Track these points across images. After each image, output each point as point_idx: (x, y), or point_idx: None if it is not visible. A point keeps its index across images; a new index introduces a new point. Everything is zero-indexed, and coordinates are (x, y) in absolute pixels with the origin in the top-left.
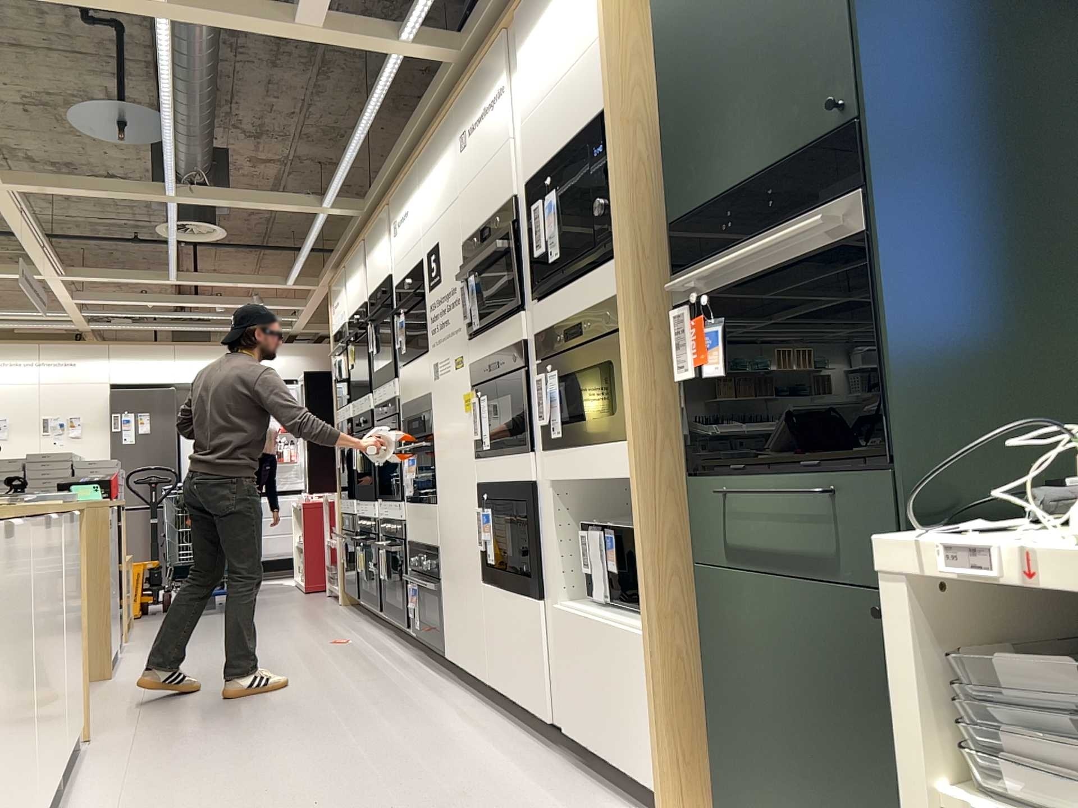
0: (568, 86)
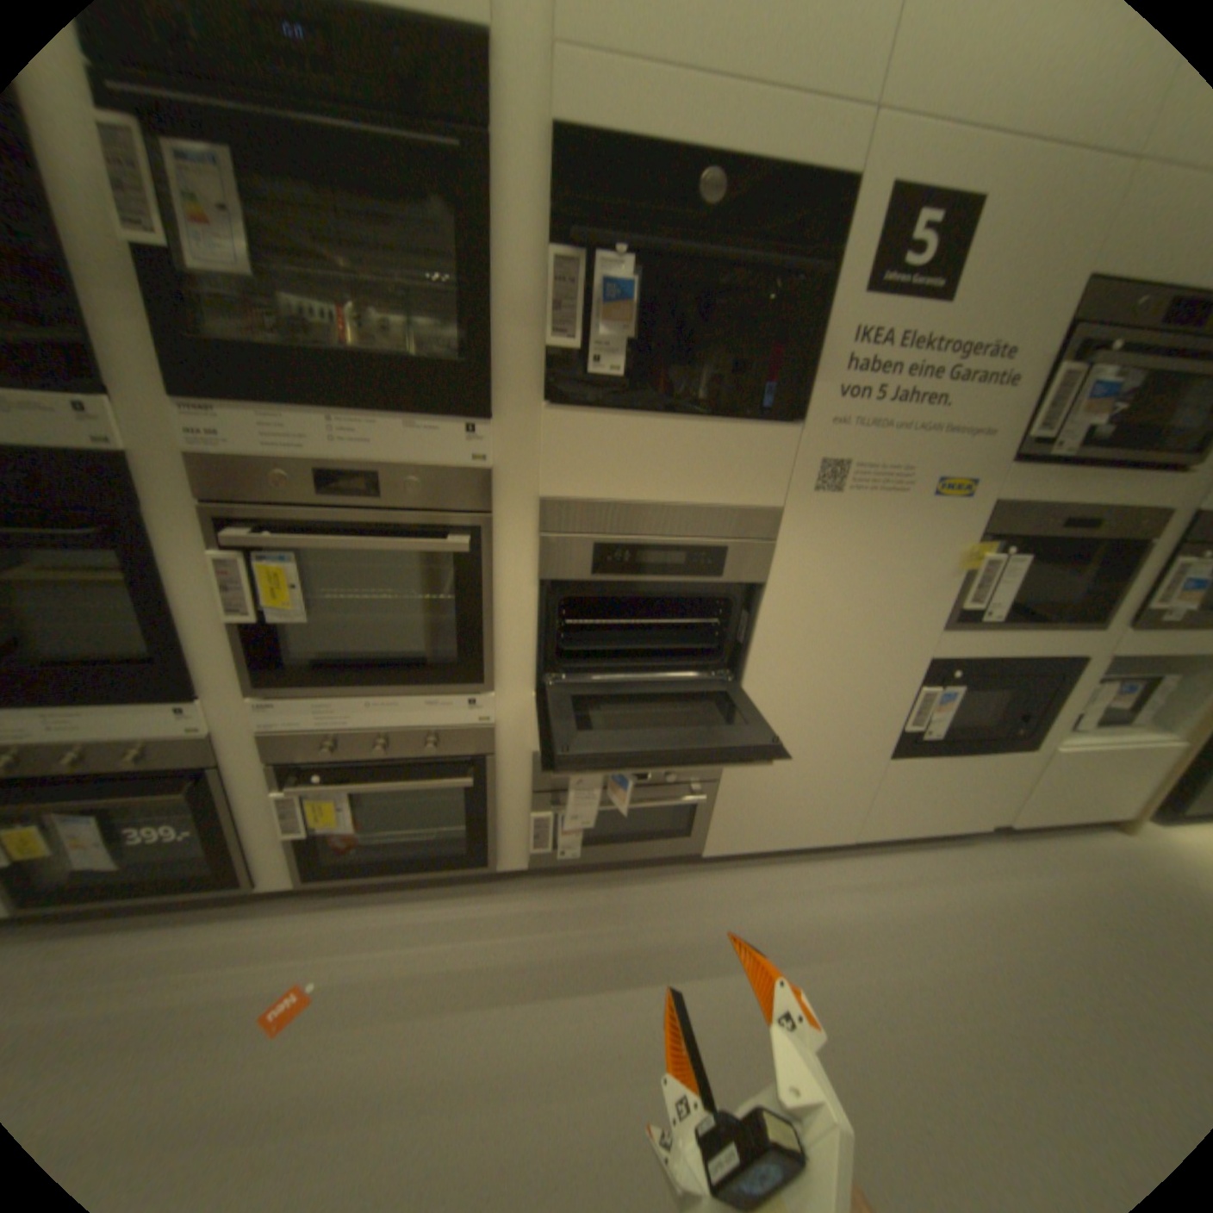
0: None
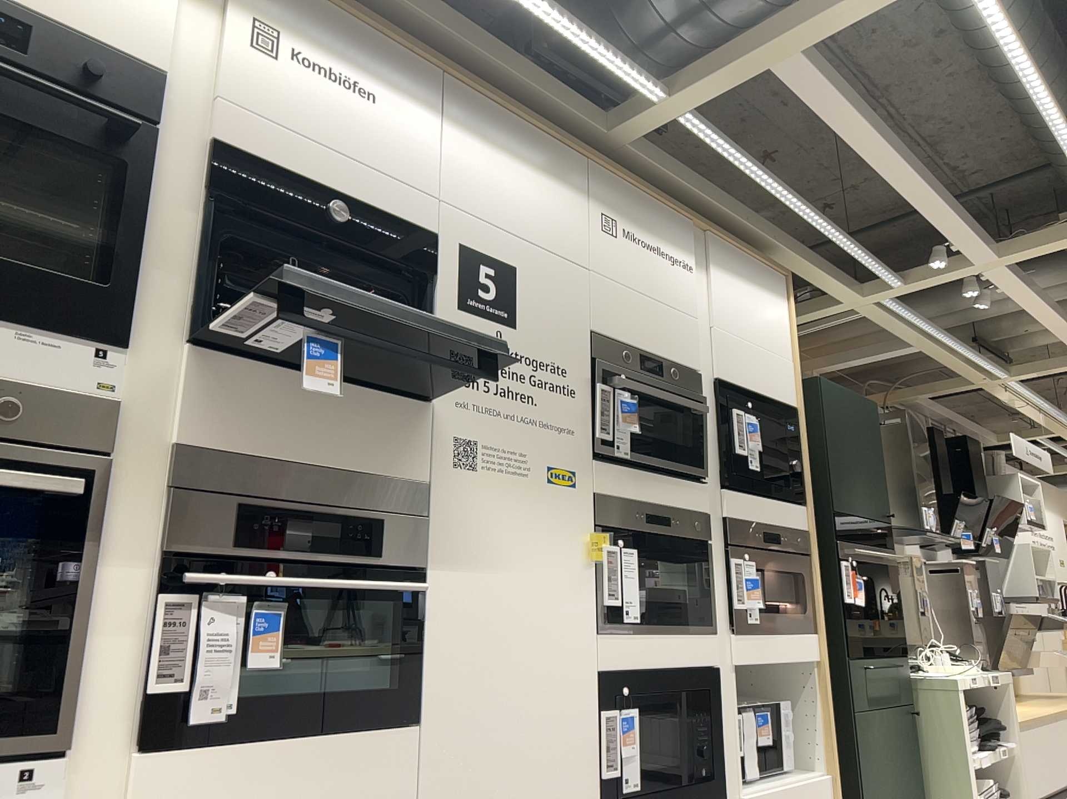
0: (764, 356)
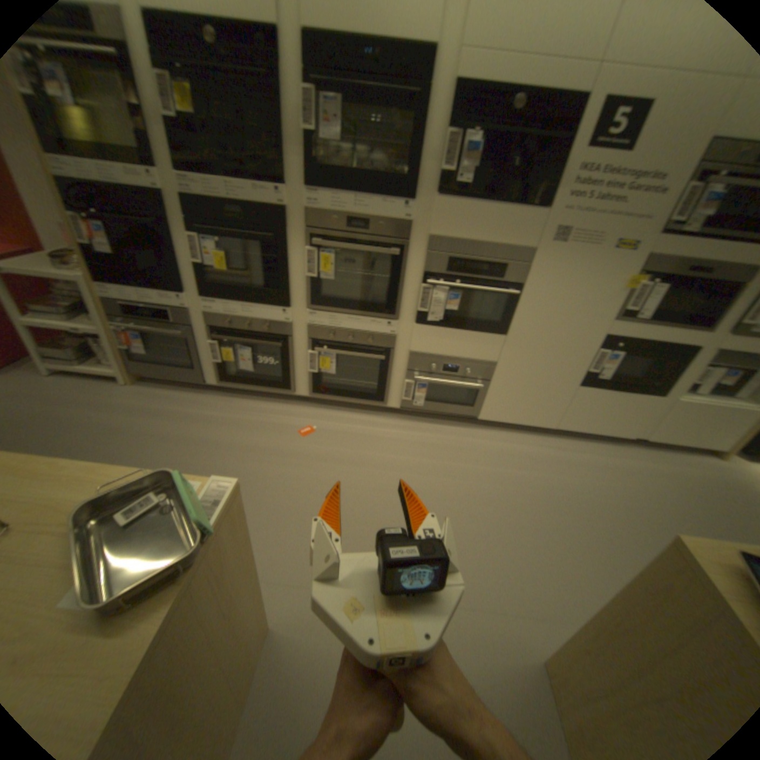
0: None
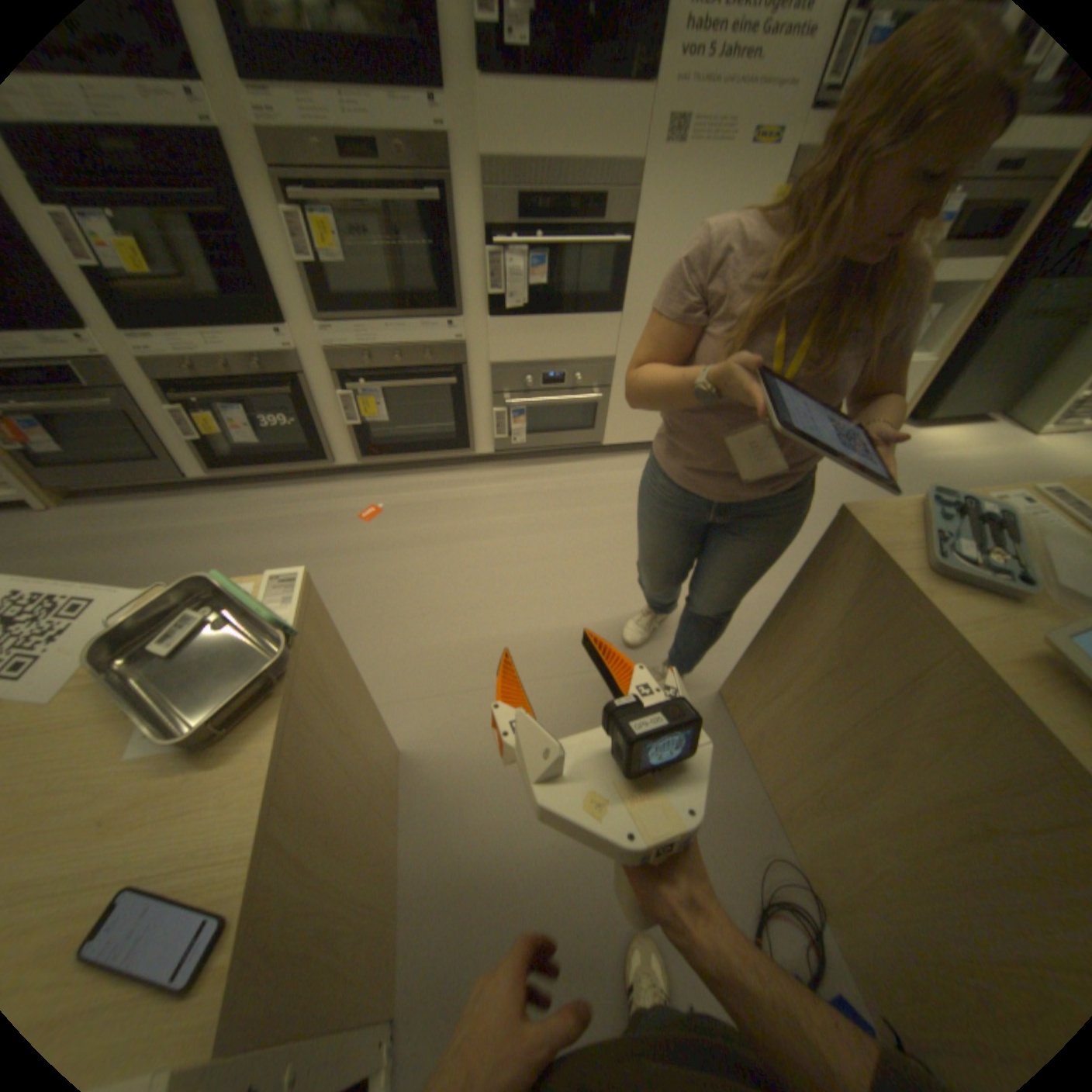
0: None
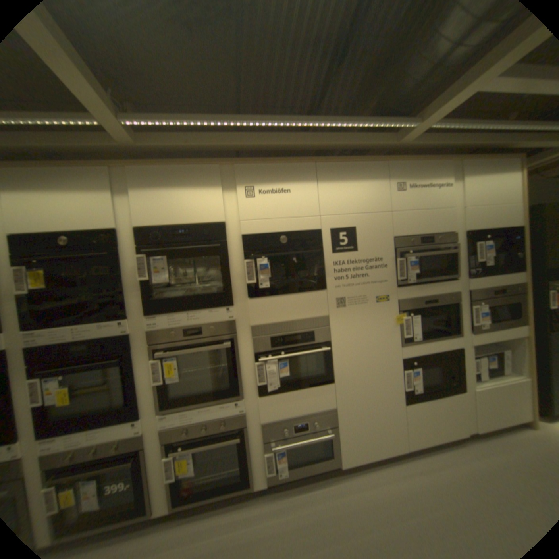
0: (501, 209)
